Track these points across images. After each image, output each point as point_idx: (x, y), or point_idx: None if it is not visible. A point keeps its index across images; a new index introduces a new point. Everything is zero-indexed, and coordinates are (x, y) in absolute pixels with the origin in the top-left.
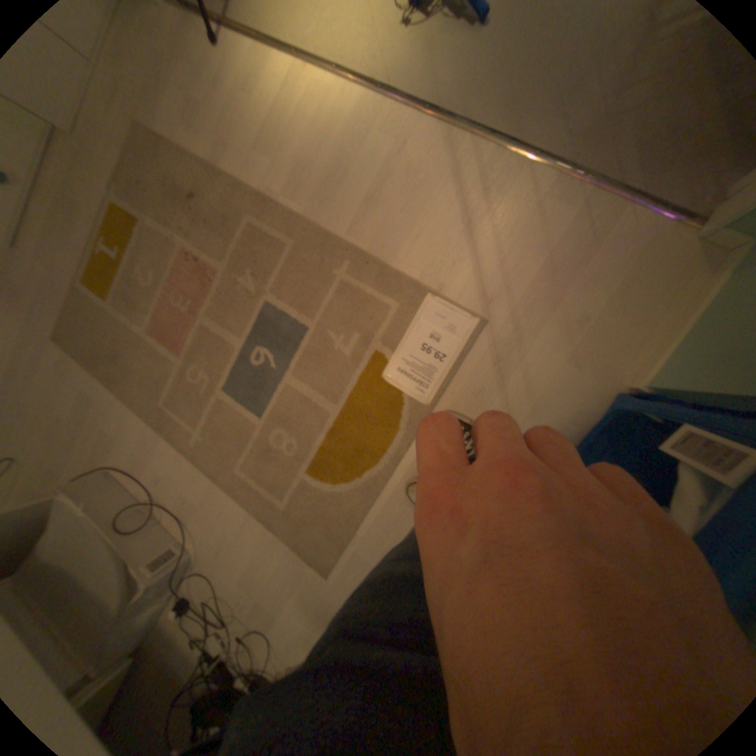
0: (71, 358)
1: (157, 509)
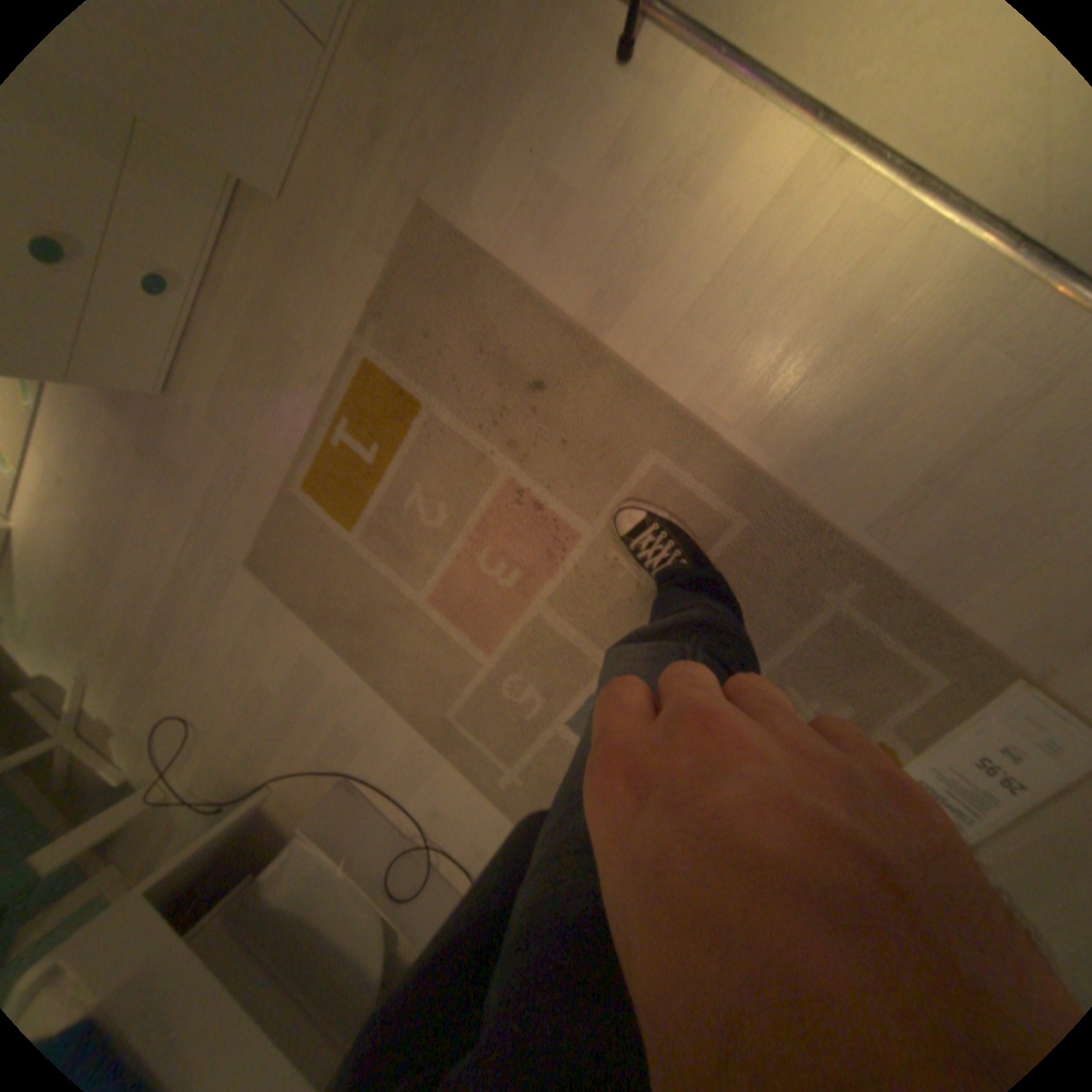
0: (294, 610)
1: (440, 852)
